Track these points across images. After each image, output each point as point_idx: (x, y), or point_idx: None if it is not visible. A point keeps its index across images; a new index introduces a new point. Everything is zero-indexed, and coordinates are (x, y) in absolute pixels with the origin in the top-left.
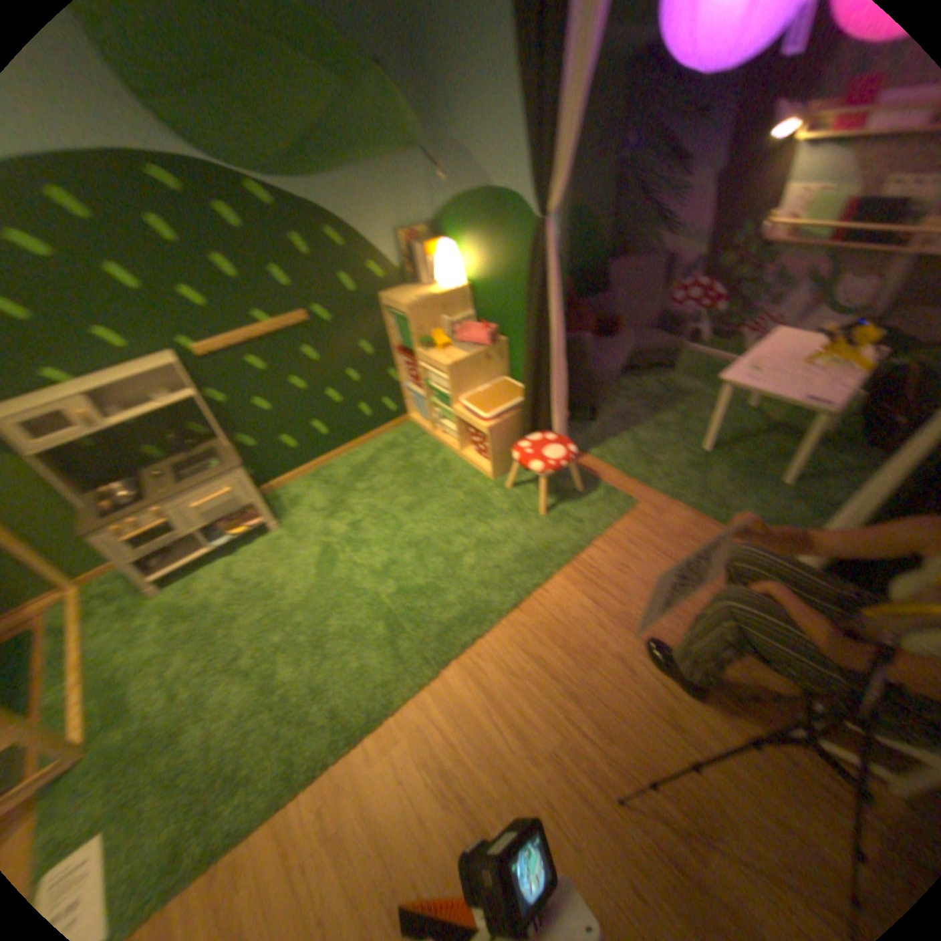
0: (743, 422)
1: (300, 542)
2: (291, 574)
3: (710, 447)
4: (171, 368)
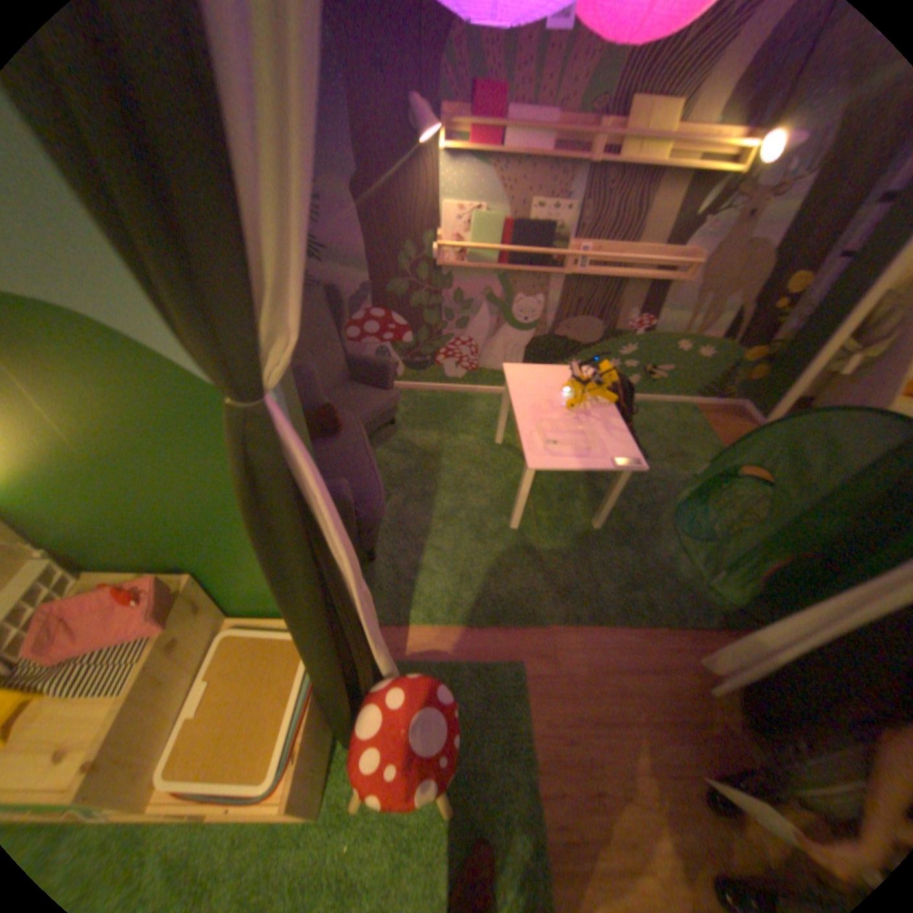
0: (509, 467)
1: None
2: None
3: (519, 524)
4: None
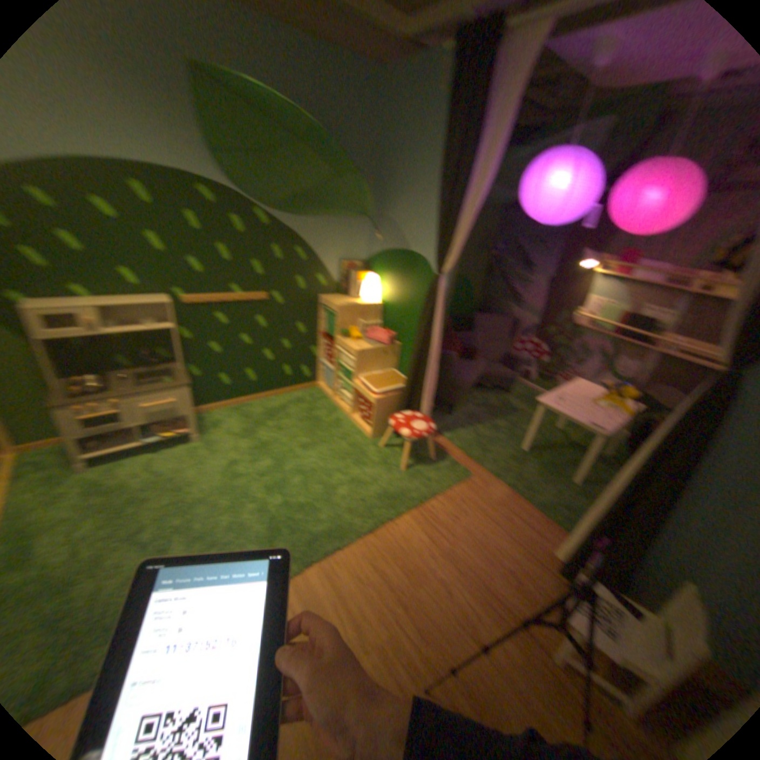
0: (553, 438)
1: (217, 455)
2: (204, 477)
3: (528, 449)
4: (168, 308)
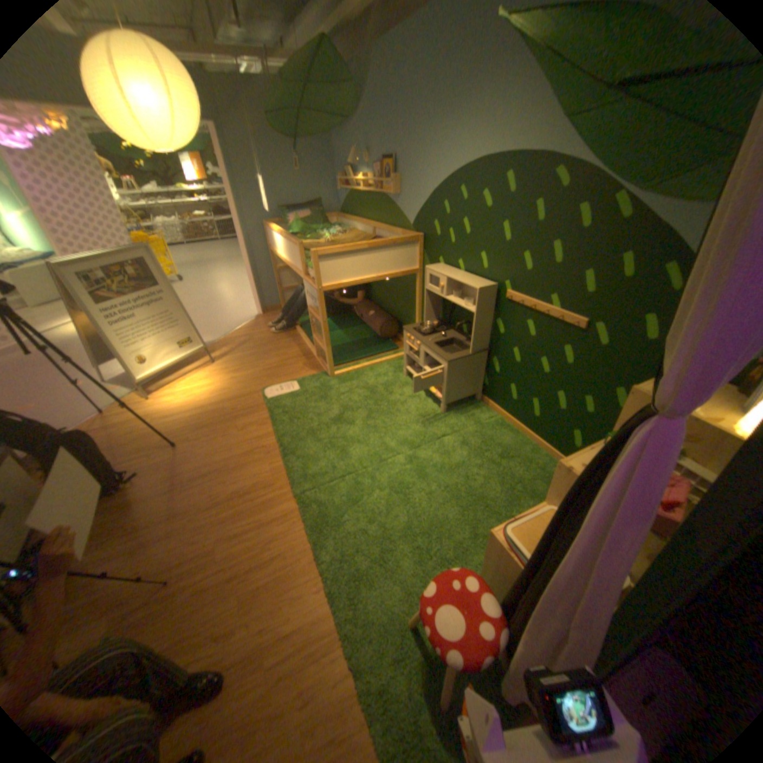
0: None
1: (427, 426)
2: (399, 425)
3: None
4: (490, 295)
